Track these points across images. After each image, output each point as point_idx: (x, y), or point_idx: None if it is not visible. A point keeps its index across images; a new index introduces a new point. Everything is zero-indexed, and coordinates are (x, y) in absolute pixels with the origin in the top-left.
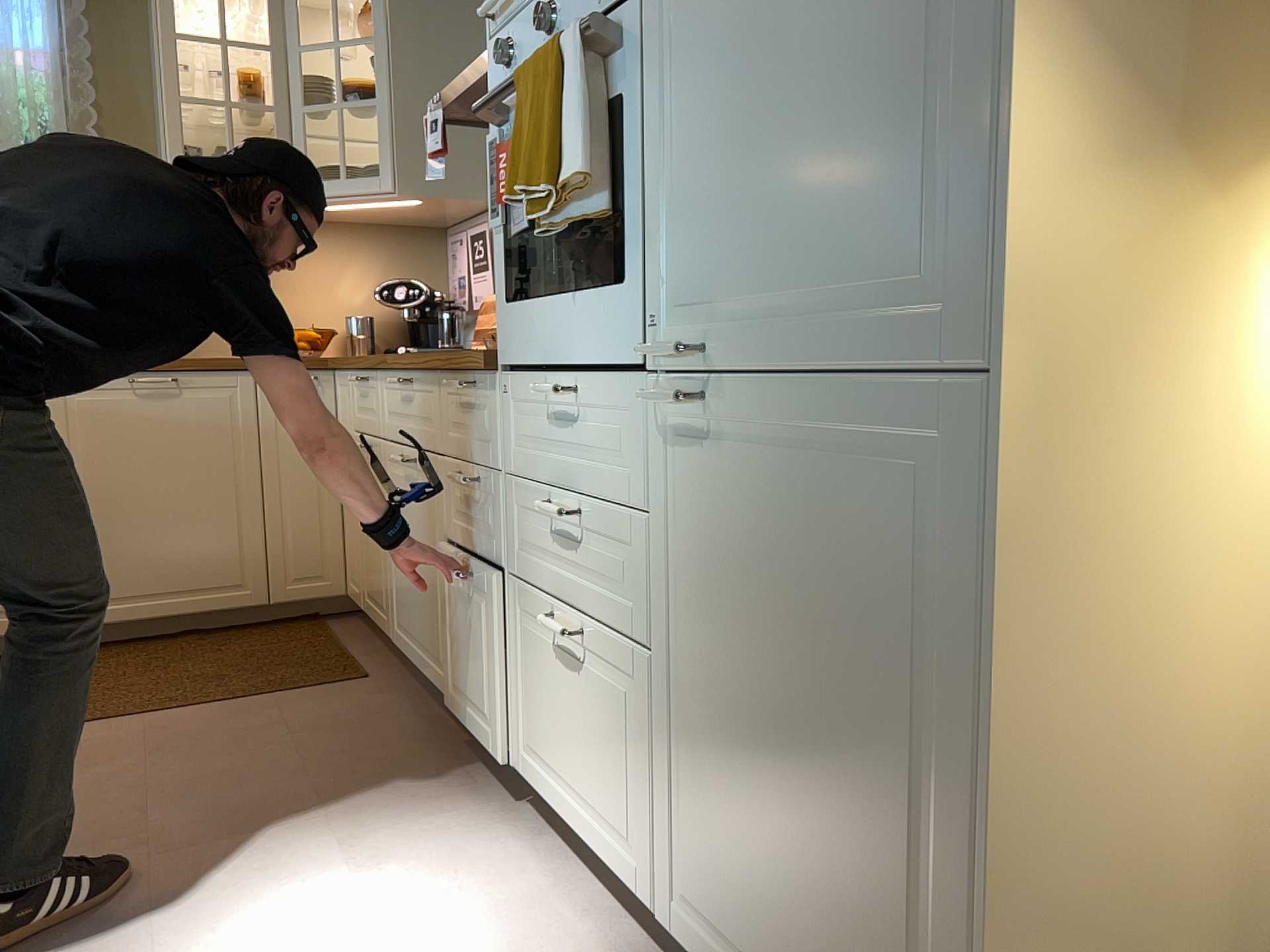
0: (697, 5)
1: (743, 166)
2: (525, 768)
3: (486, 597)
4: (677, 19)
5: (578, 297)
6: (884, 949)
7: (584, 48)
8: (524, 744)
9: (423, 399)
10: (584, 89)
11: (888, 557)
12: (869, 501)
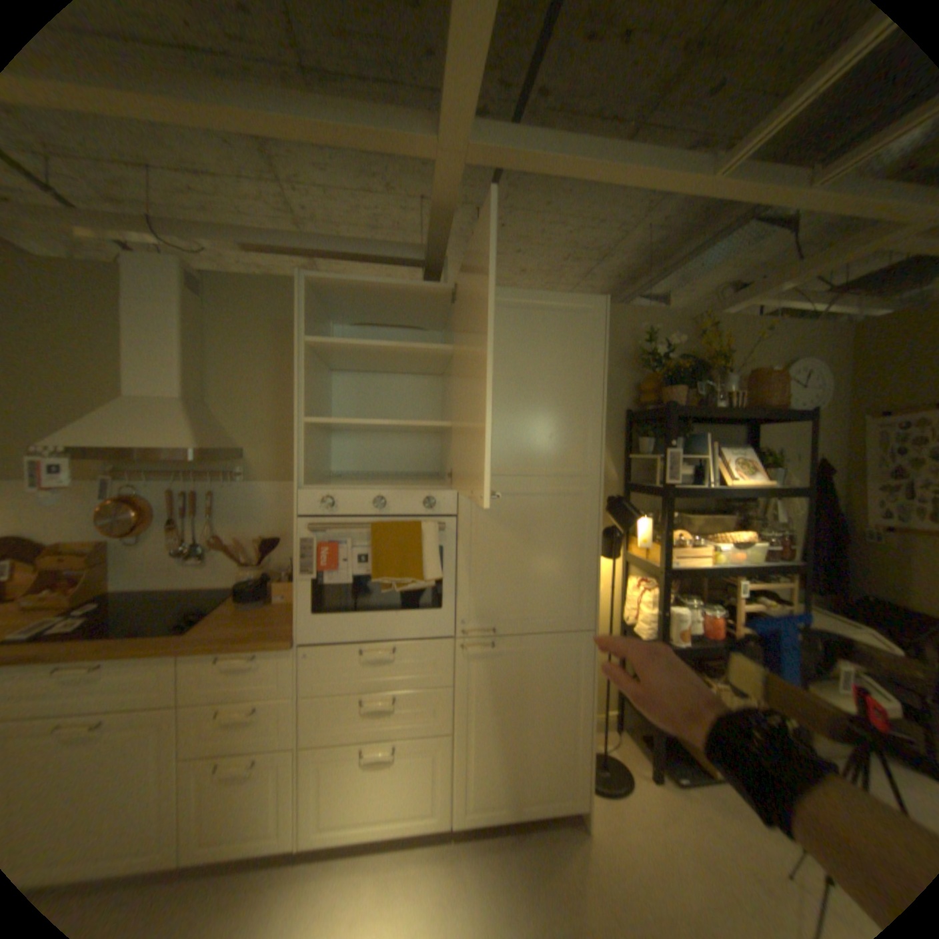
0: (486, 531)
1: (508, 580)
2: (310, 841)
3: (254, 772)
4: (474, 531)
5: (394, 612)
6: (559, 764)
7: (436, 534)
8: (310, 829)
9: (129, 675)
10: (436, 547)
11: (561, 672)
12: (555, 661)
